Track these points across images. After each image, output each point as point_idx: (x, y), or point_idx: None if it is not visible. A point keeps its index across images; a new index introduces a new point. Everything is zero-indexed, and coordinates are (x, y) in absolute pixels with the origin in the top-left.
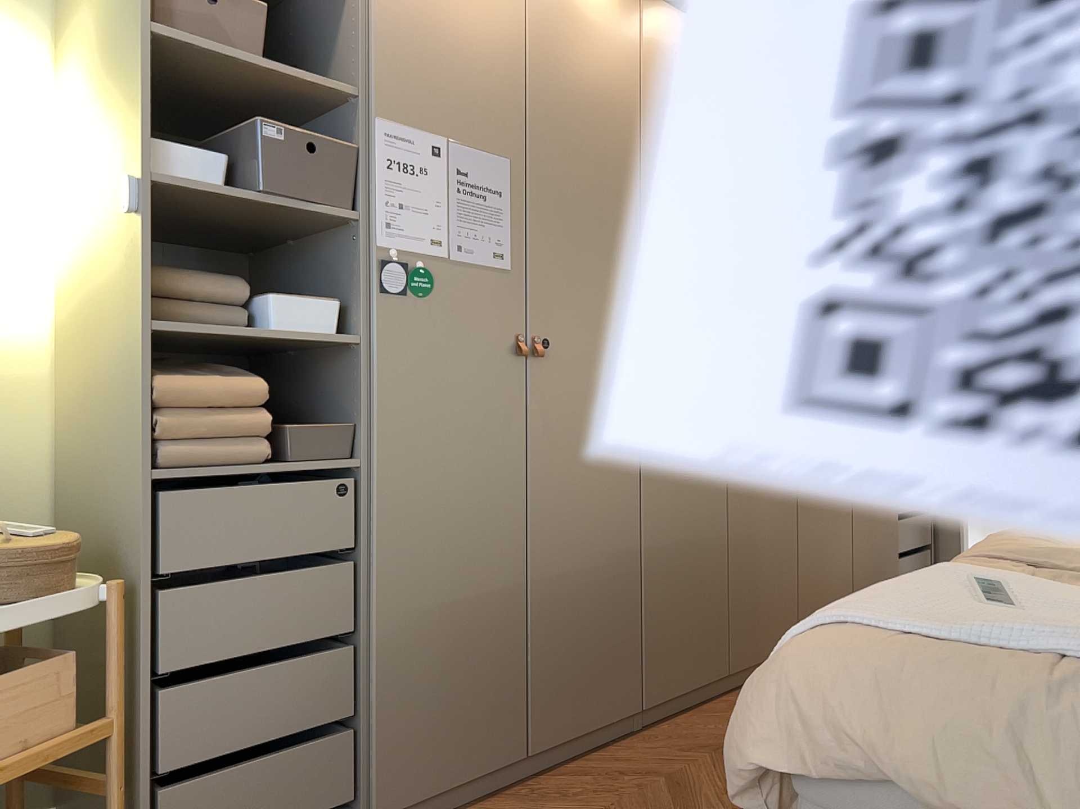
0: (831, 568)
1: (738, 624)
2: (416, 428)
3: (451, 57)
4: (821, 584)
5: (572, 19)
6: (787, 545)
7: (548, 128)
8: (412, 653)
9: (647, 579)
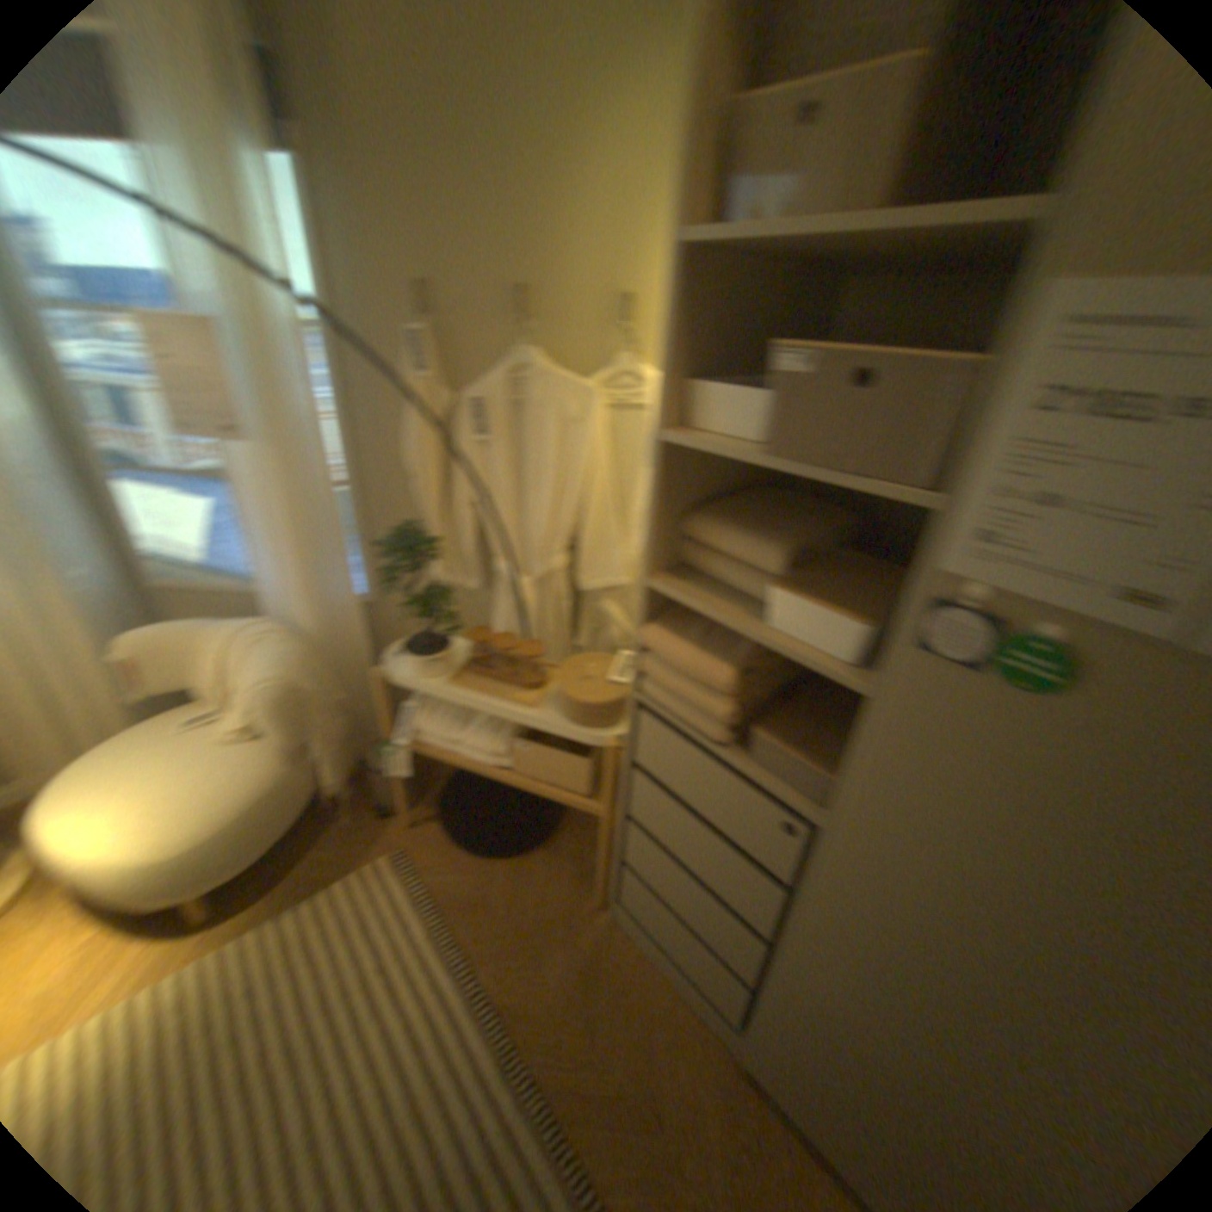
0: None
1: None
2: (943, 875)
3: None
4: None
5: None
6: None
7: None
8: (834, 1044)
9: None
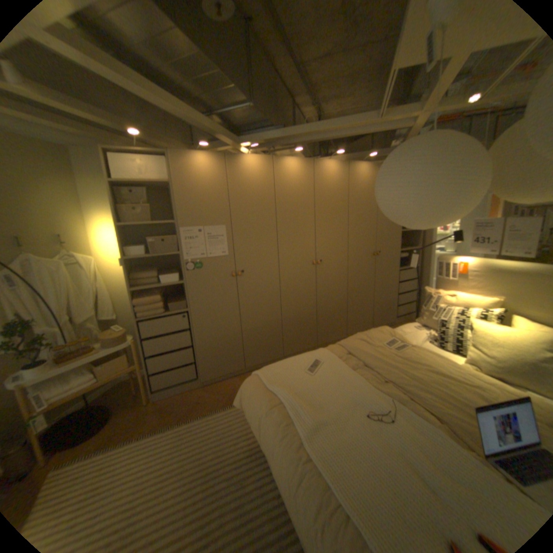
0: (366, 314)
1: (324, 333)
2: (205, 300)
3: (204, 202)
4: (361, 319)
5: (247, 175)
6: (345, 310)
7: (241, 212)
8: (209, 349)
9: (286, 325)
